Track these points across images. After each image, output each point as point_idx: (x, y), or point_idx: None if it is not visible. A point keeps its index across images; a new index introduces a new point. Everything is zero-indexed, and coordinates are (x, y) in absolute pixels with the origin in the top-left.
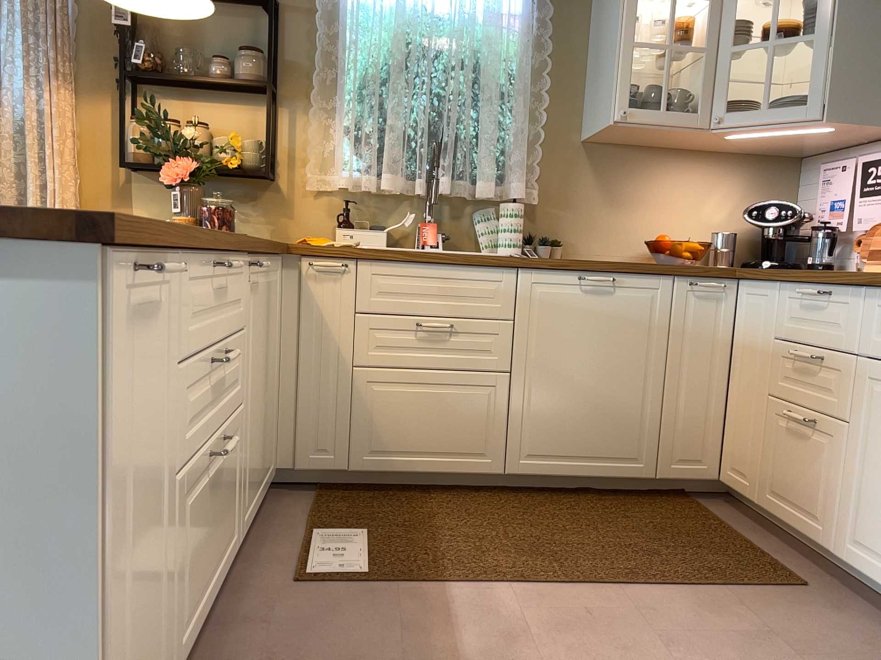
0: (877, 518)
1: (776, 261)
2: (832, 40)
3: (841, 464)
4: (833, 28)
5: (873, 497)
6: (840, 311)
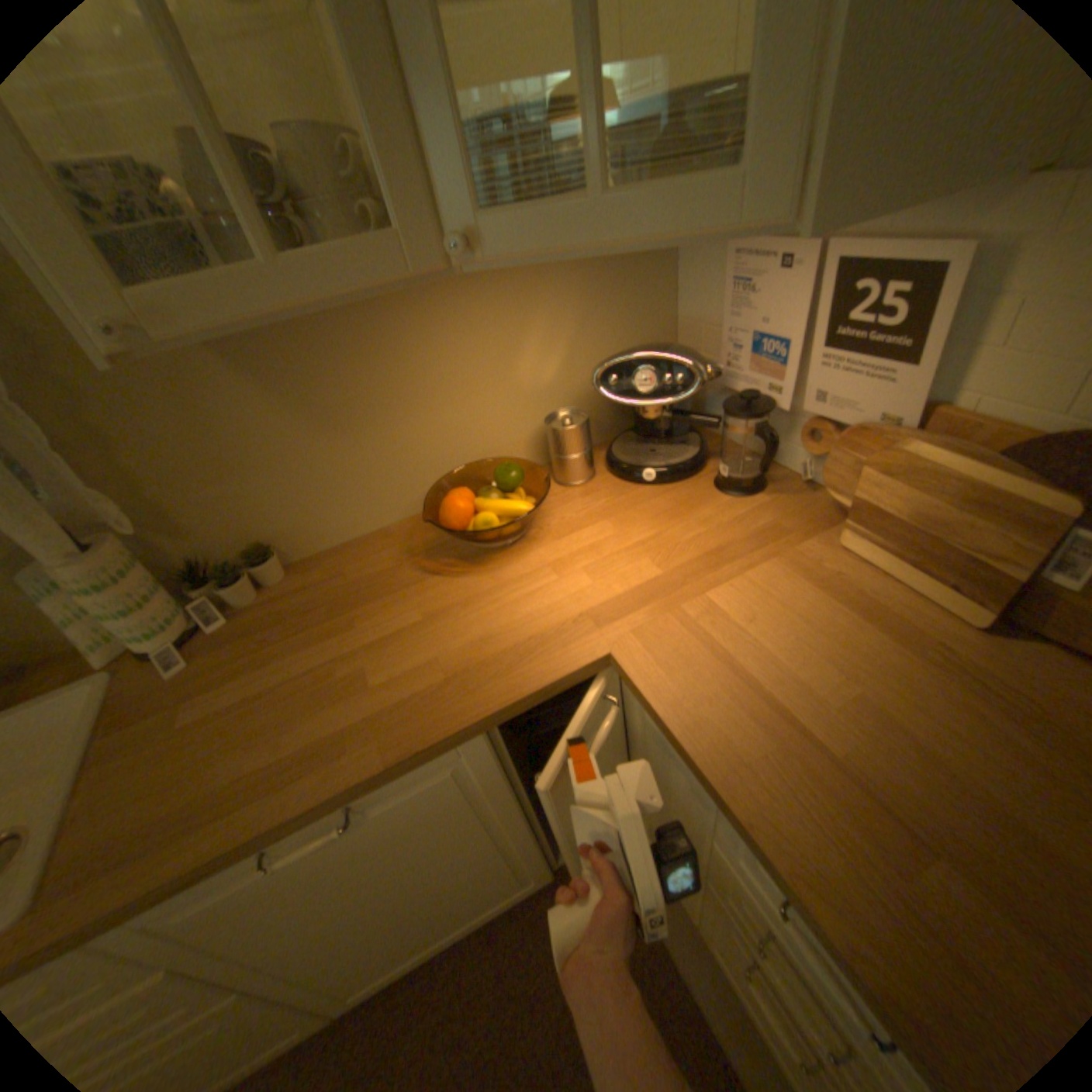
0: None
1: (661, 462)
2: None
3: None
4: None
5: None
6: None
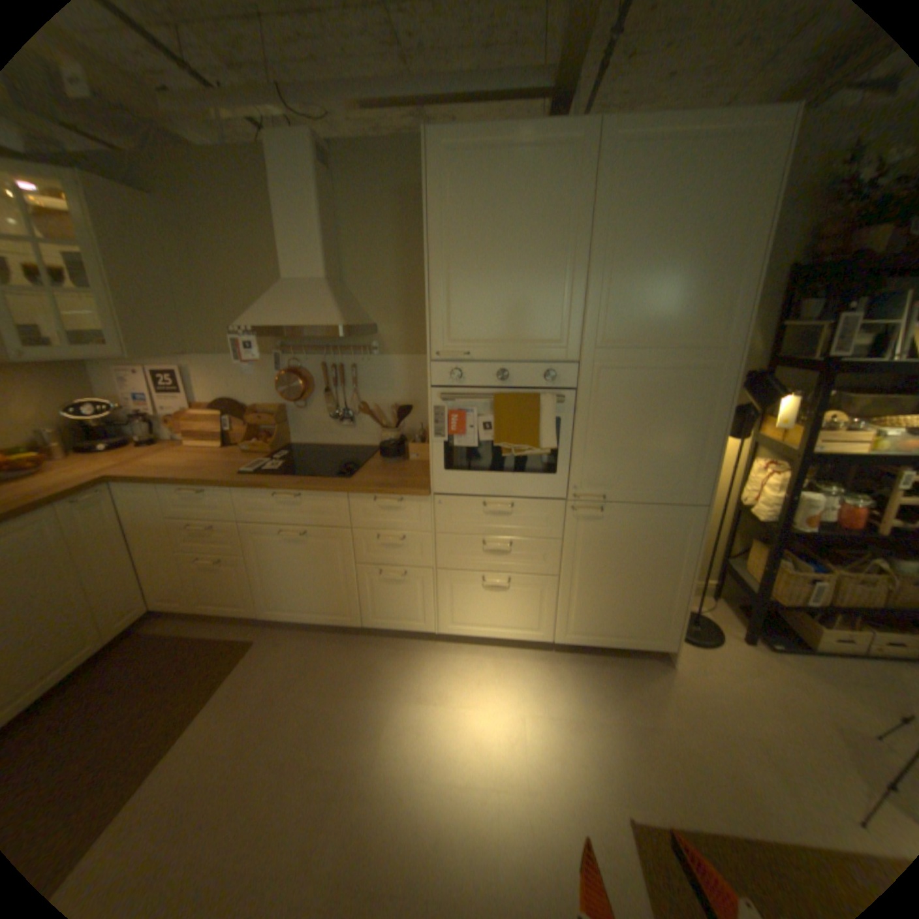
0: (275, 596)
1: (105, 444)
2: (106, 296)
3: (244, 578)
4: (102, 286)
5: (269, 587)
6: (213, 501)
